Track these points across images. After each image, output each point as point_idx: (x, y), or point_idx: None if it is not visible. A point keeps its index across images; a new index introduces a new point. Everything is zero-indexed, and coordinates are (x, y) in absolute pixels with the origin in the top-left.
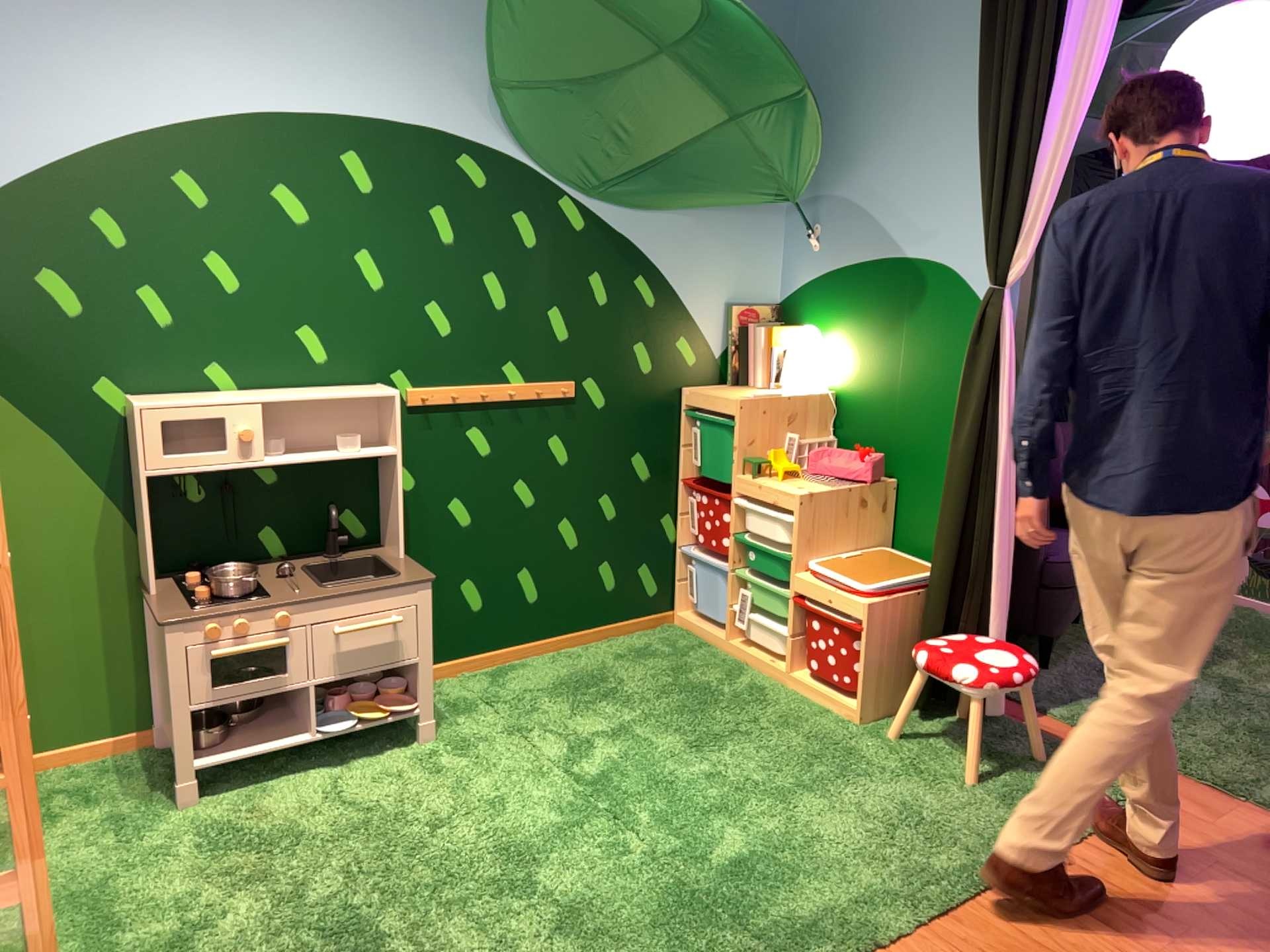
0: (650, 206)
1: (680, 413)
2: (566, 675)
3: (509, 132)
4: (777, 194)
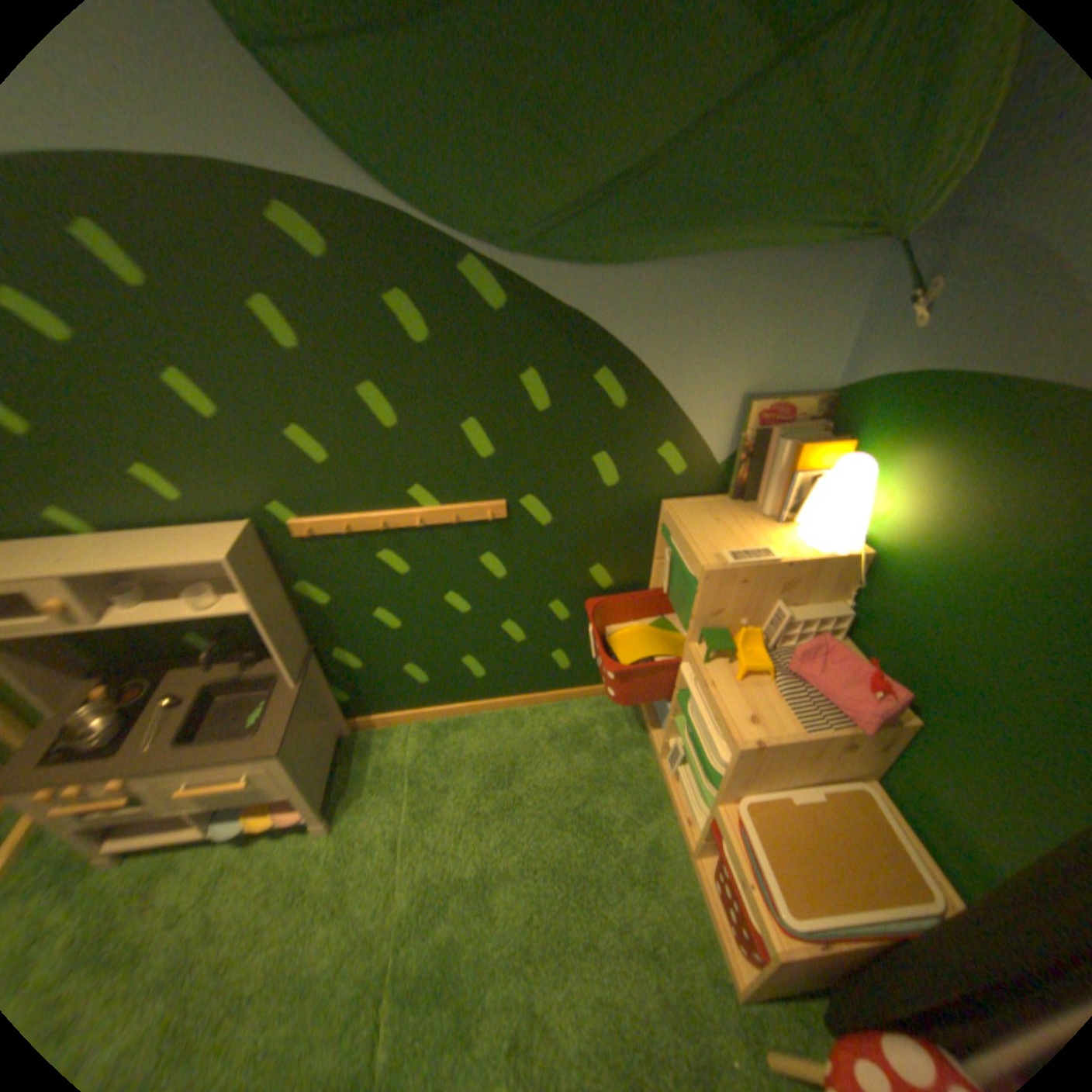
0: (622, 260)
1: (655, 527)
2: (494, 753)
3: (344, 149)
4: (869, 225)
